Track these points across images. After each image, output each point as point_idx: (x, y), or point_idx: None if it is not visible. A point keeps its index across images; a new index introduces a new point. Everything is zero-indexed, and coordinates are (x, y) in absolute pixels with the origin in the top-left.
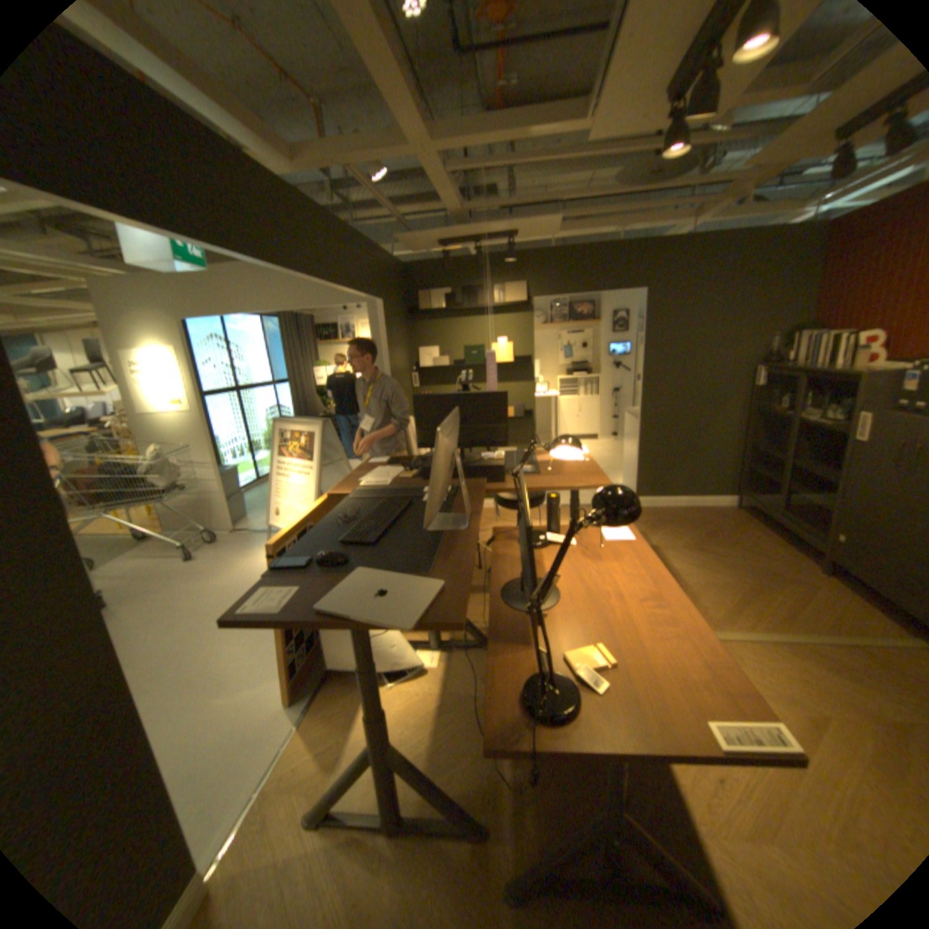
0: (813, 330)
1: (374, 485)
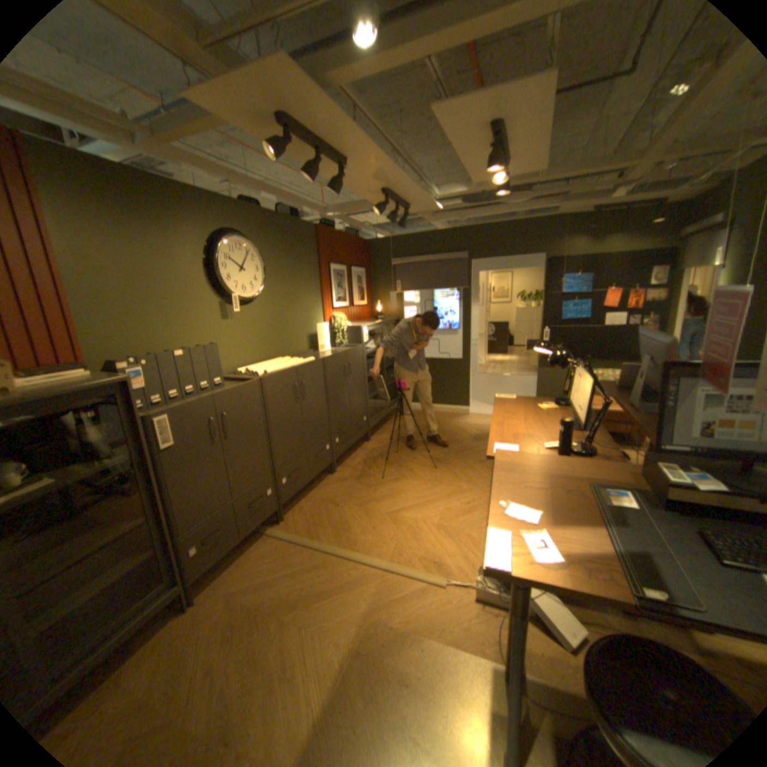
0: None
1: None
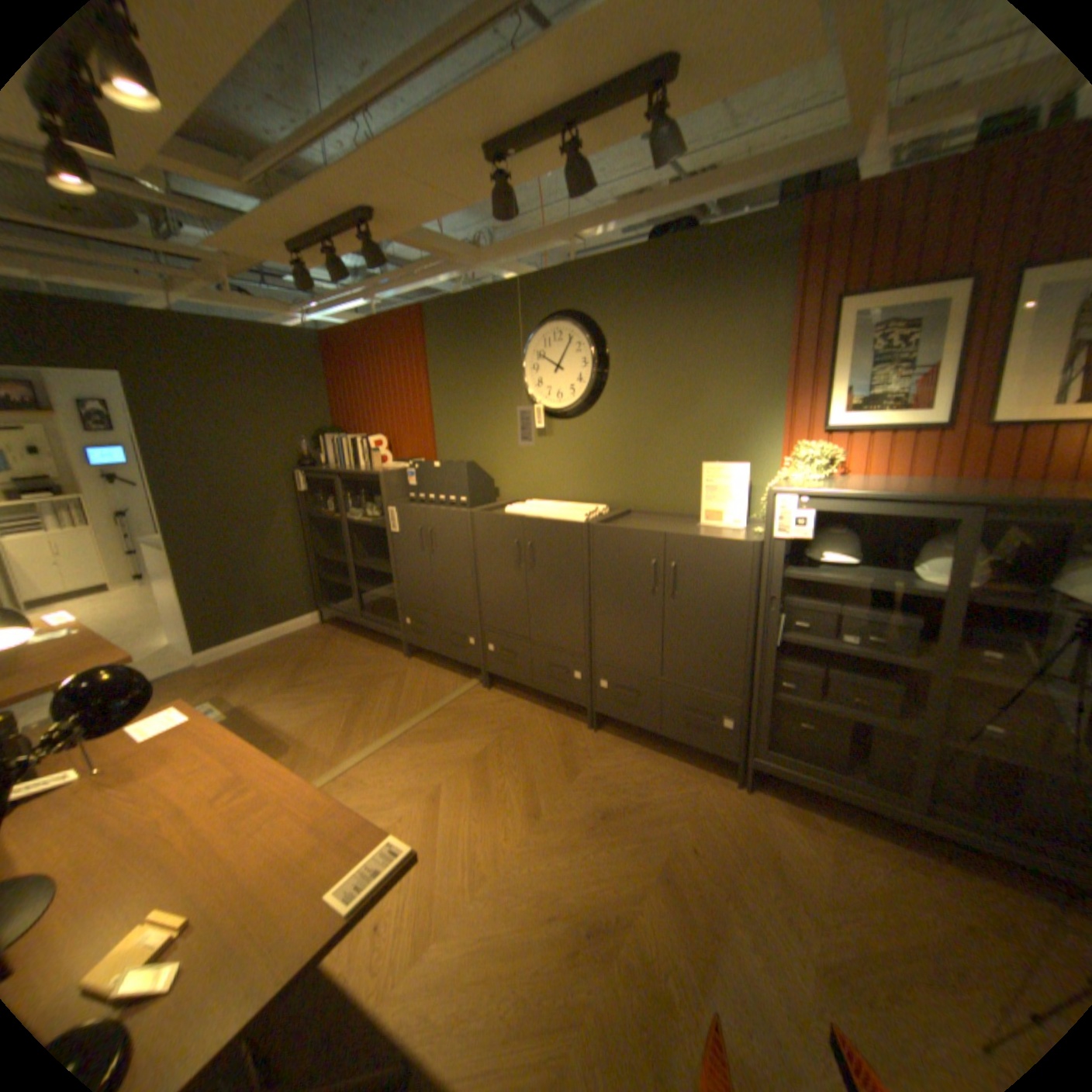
0: (333, 435)
1: None
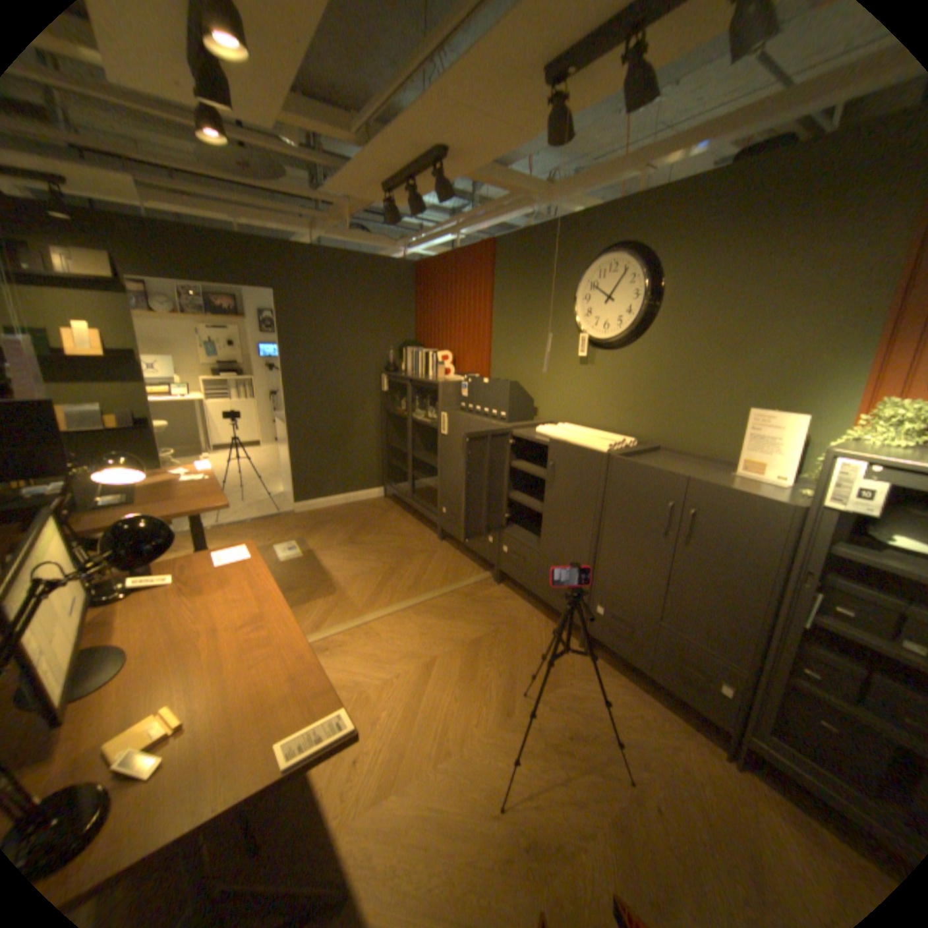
0: (414, 348)
1: None
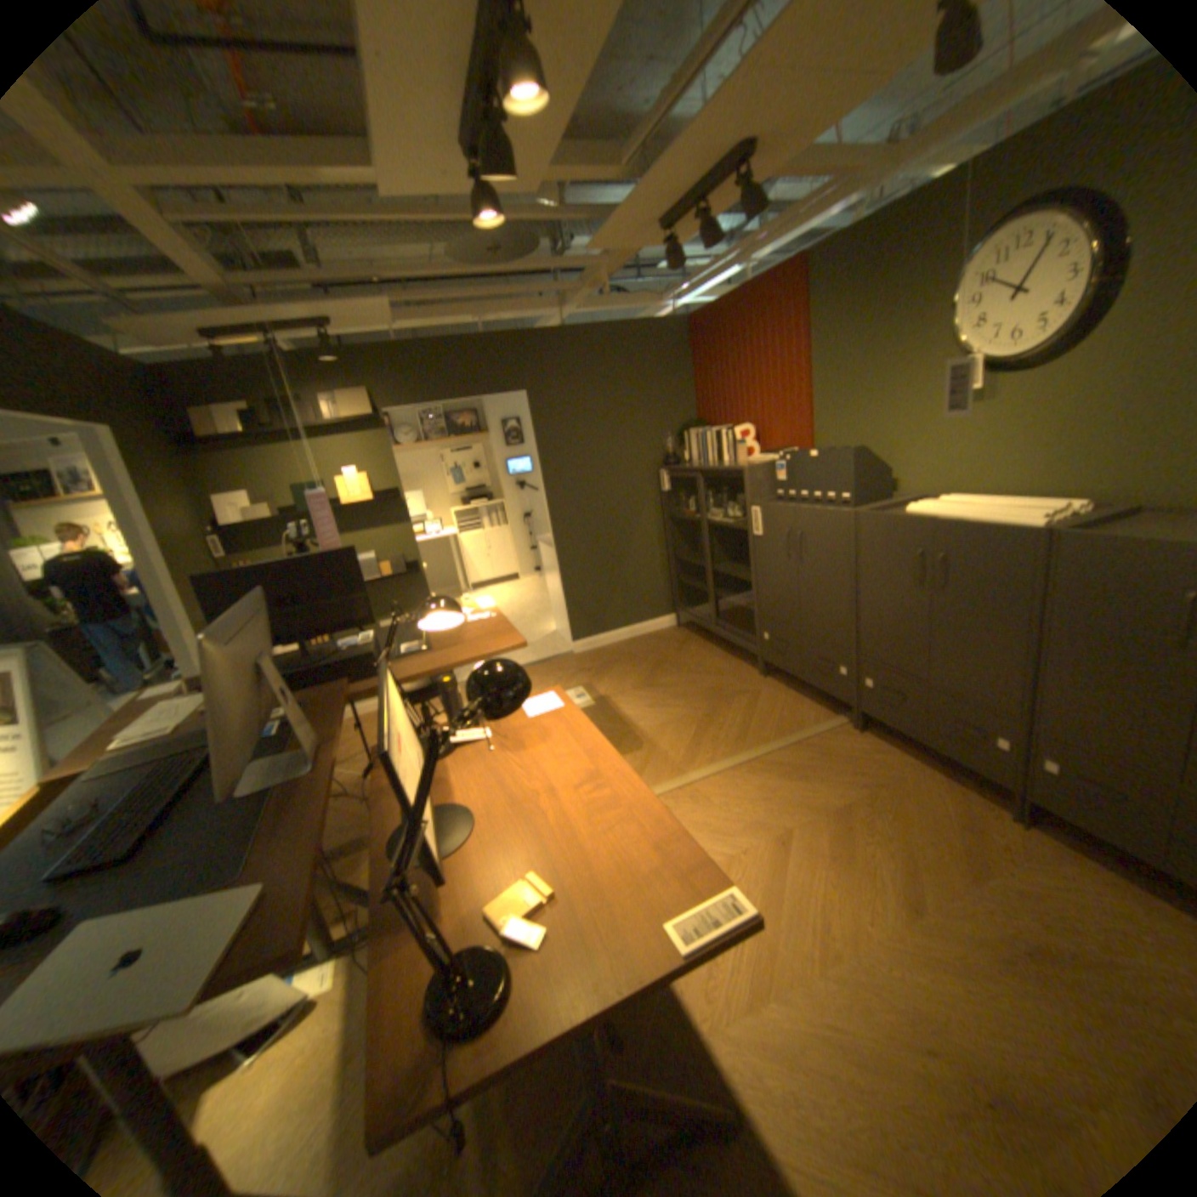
0: (697, 429)
1: (142, 741)
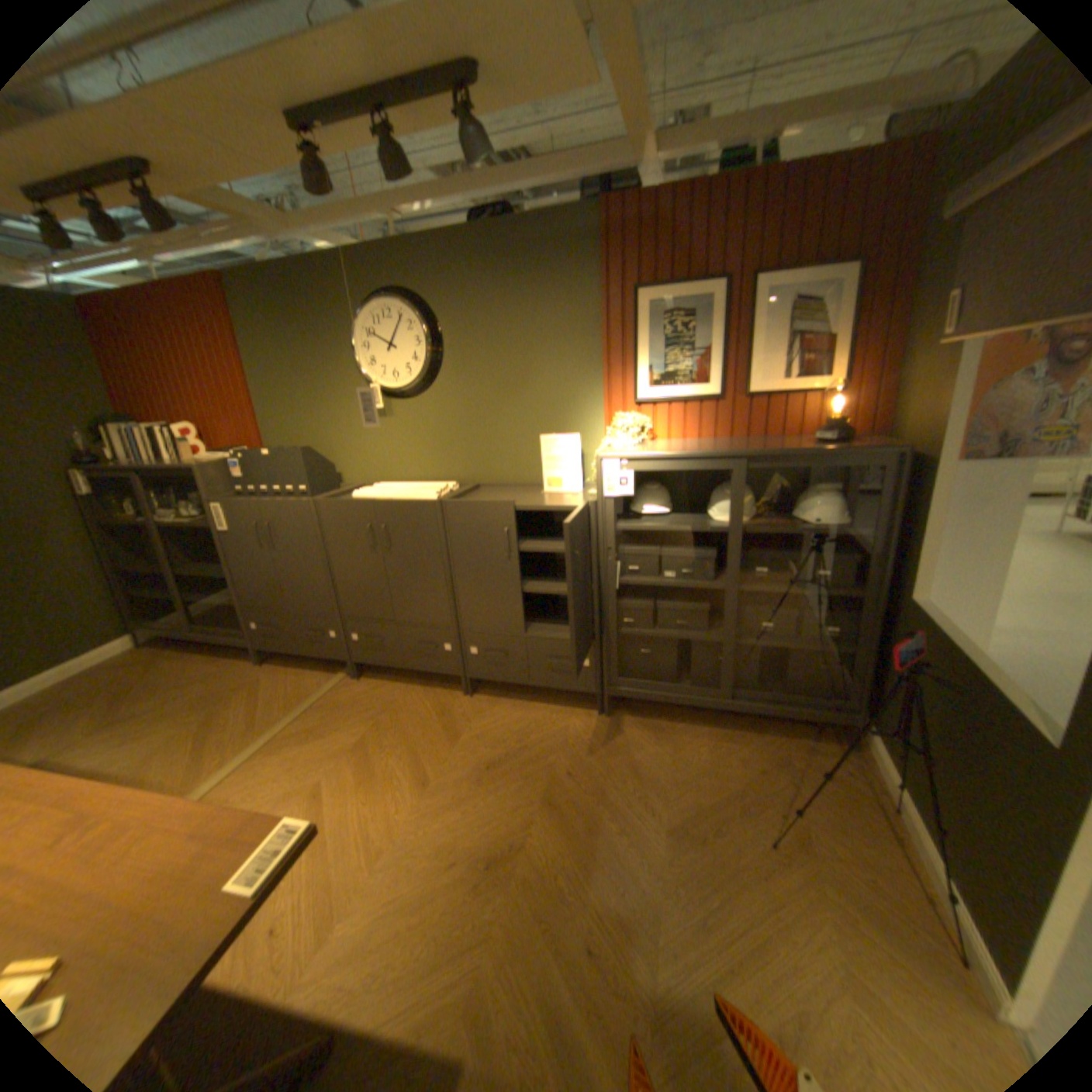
0: (119, 425)
1: None
